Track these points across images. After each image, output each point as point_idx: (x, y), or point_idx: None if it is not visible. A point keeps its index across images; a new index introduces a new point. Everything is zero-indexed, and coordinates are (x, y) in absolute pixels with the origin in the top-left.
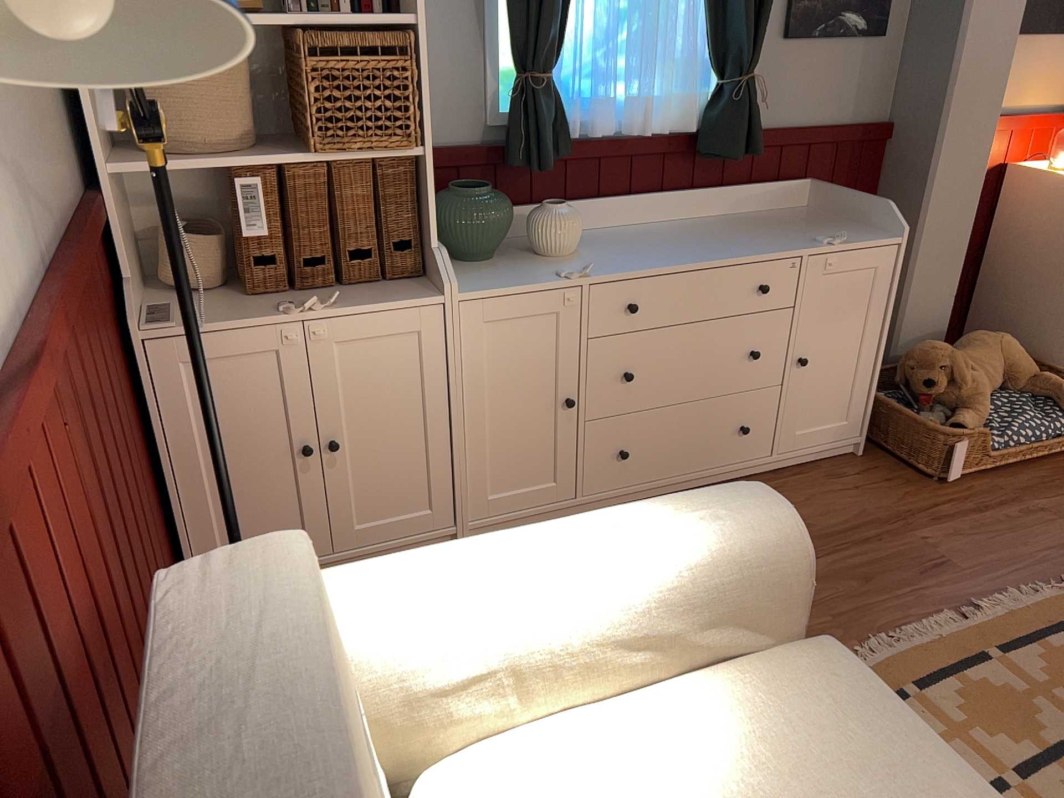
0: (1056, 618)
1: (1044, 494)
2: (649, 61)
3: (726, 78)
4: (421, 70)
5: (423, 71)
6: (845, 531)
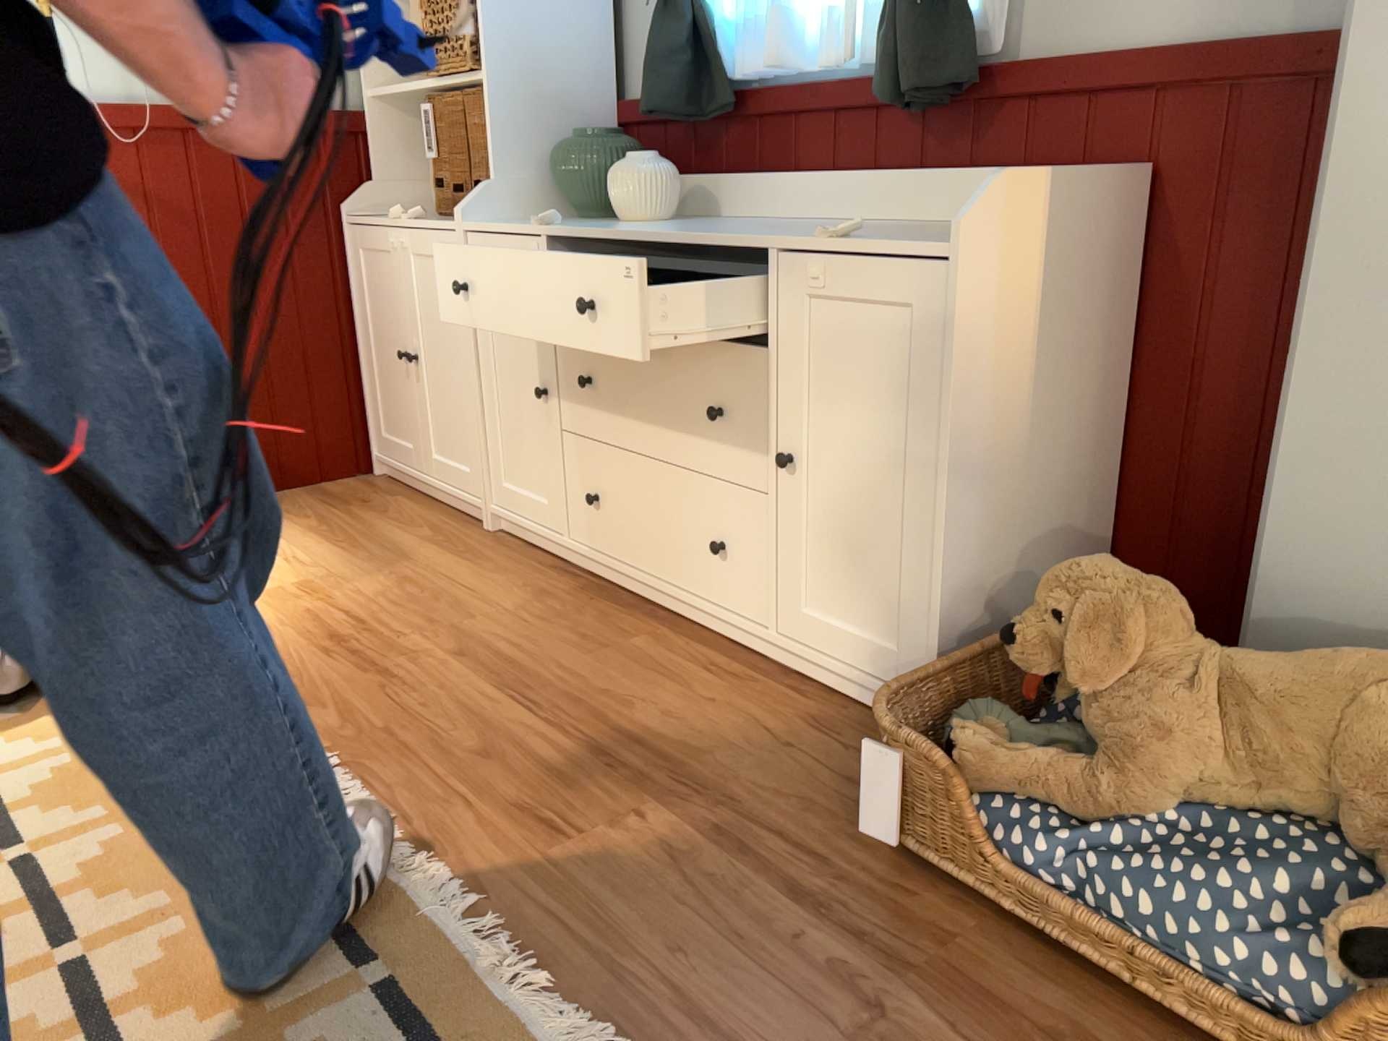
0: (397, 952)
1: (975, 1022)
2: None
3: None
4: None
5: None
6: (630, 736)
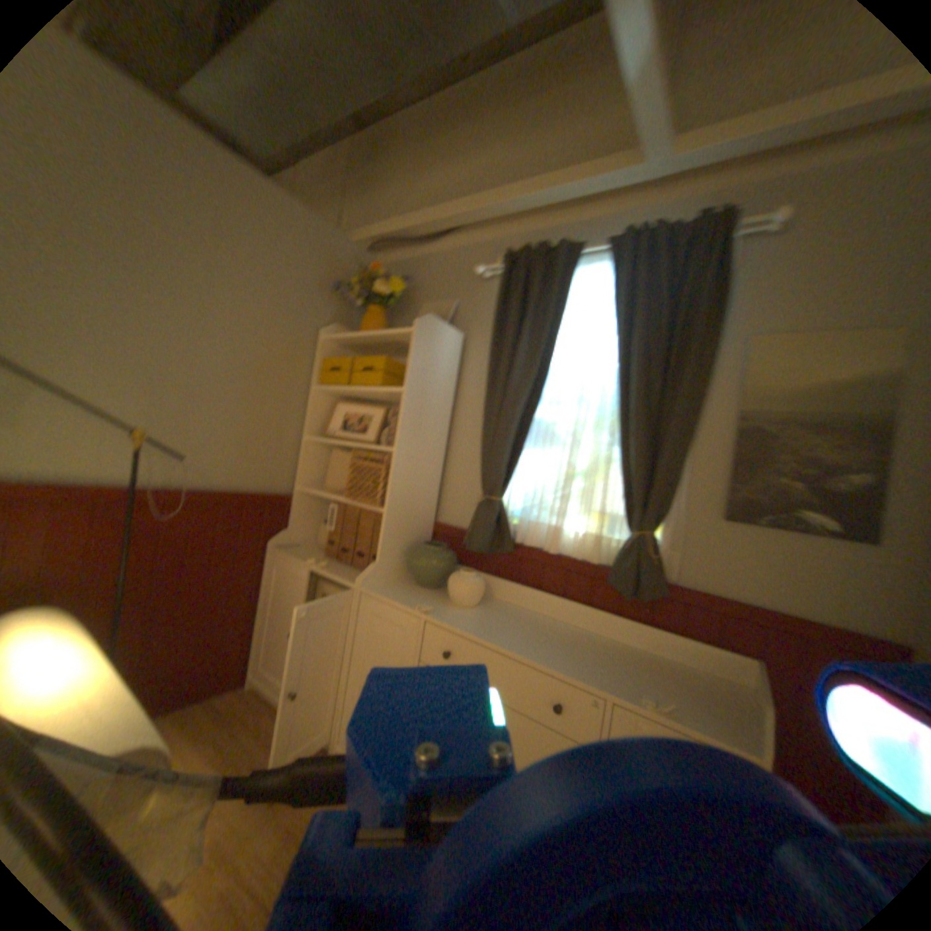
0: None
1: None
2: (561, 503)
3: (632, 531)
4: (399, 474)
5: (393, 473)
6: None
